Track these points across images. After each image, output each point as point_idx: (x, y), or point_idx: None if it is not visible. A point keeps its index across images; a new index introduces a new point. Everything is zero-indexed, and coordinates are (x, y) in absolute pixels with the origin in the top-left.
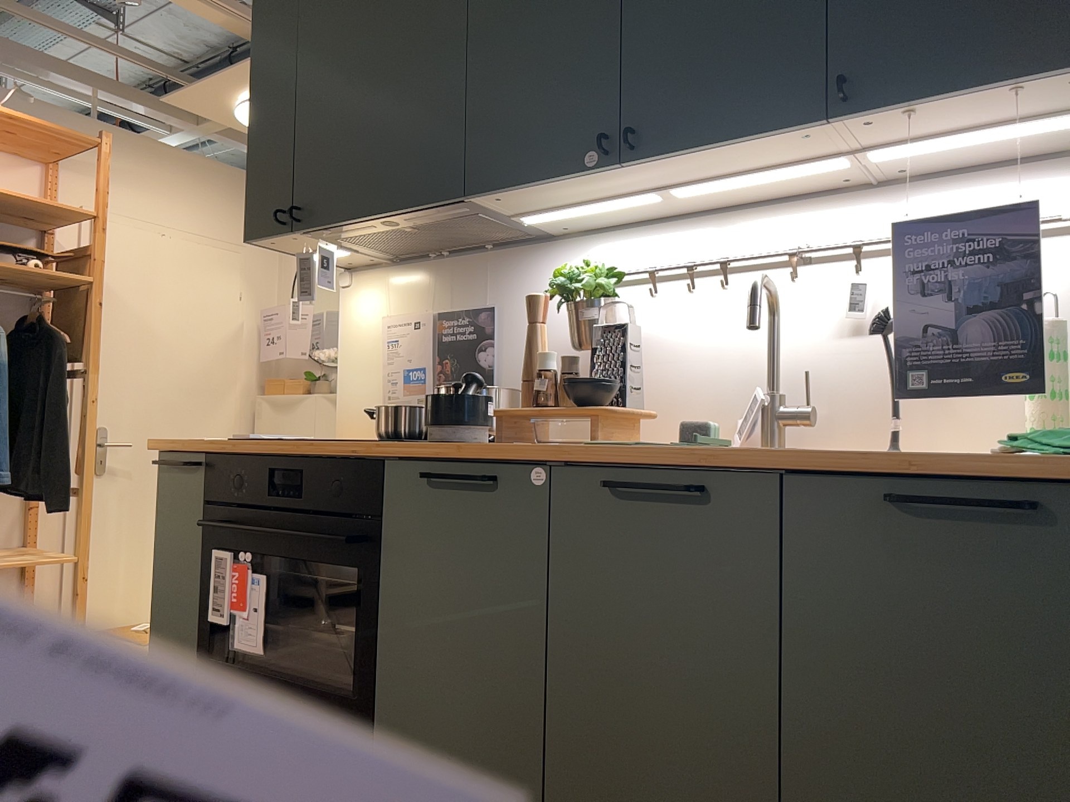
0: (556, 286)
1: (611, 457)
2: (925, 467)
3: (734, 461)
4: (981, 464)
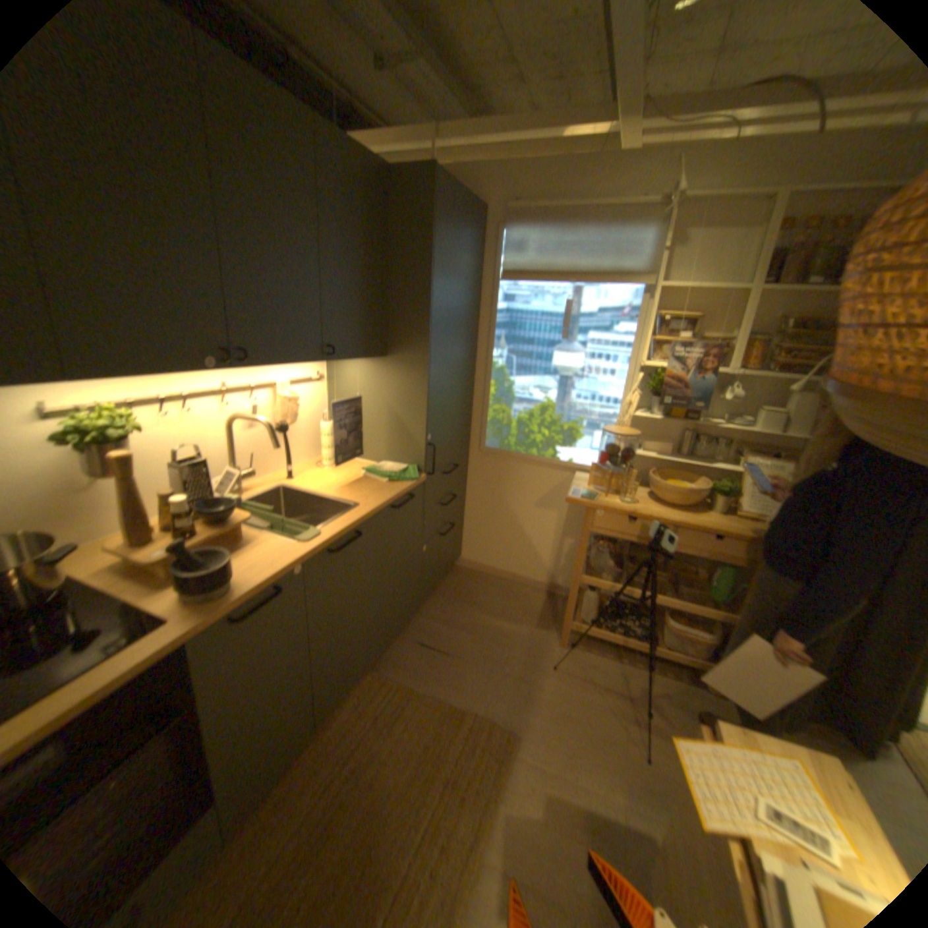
0: (92, 434)
1: (331, 540)
2: (398, 496)
3: (365, 518)
4: (400, 489)
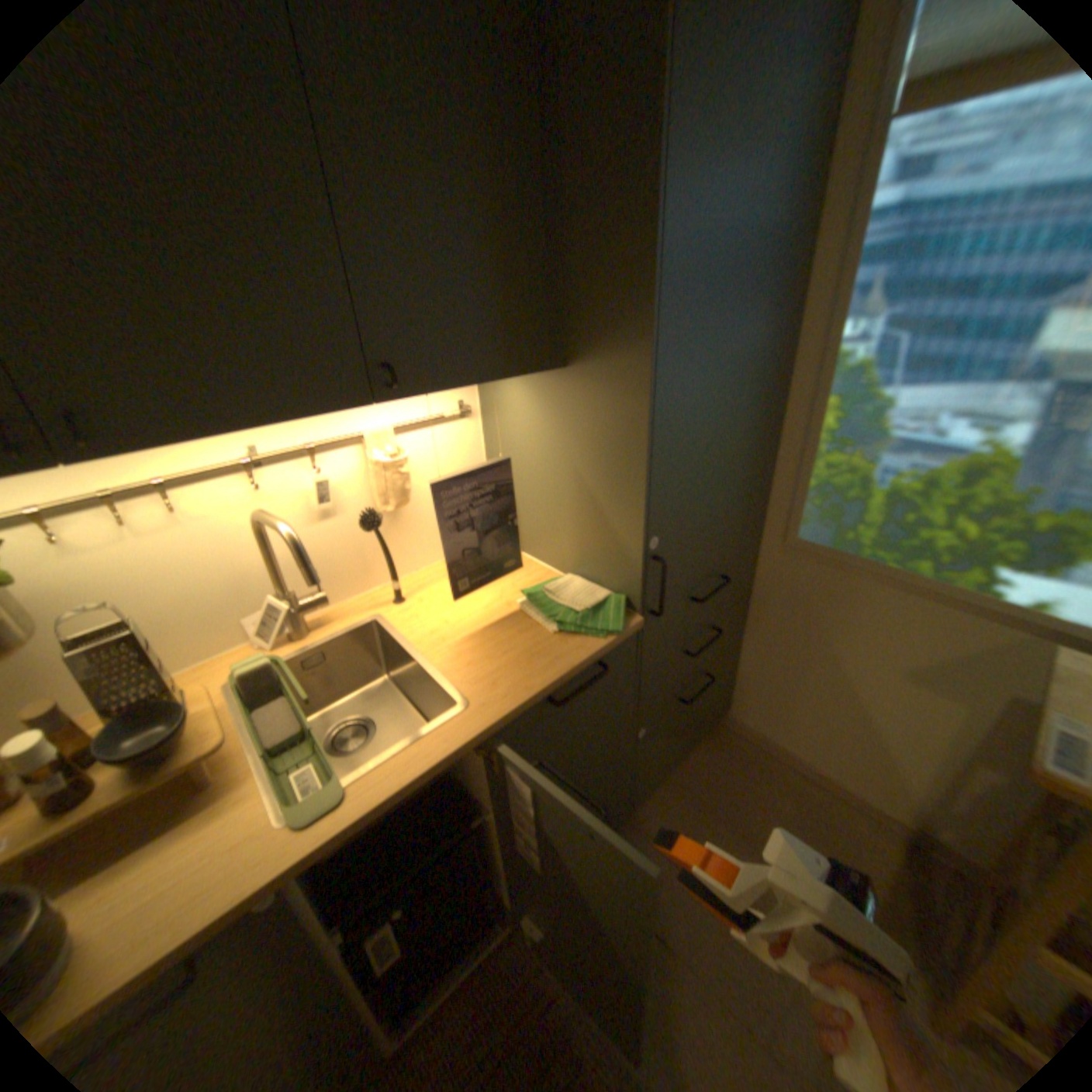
0: None
1: (357, 826)
2: (565, 679)
3: (465, 749)
4: (575, 657)
